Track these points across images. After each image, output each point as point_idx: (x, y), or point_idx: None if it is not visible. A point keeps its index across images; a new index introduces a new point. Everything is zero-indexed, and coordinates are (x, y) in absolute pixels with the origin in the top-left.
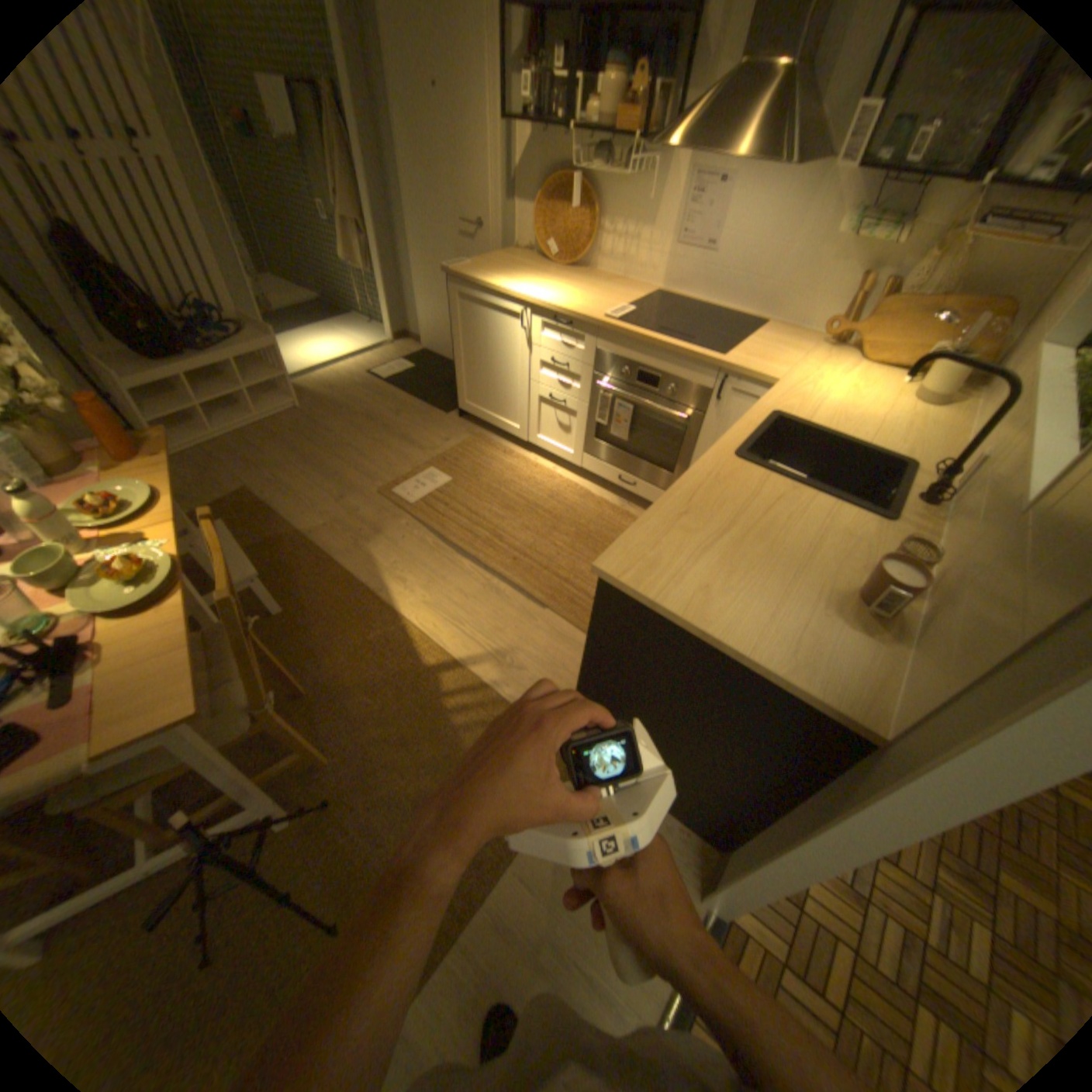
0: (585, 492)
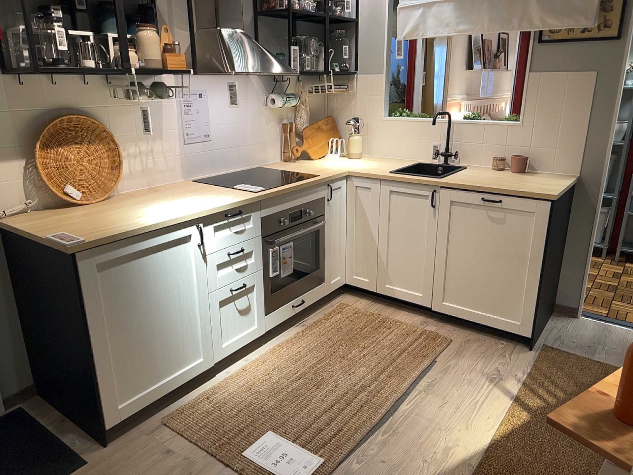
0: (288, 341)
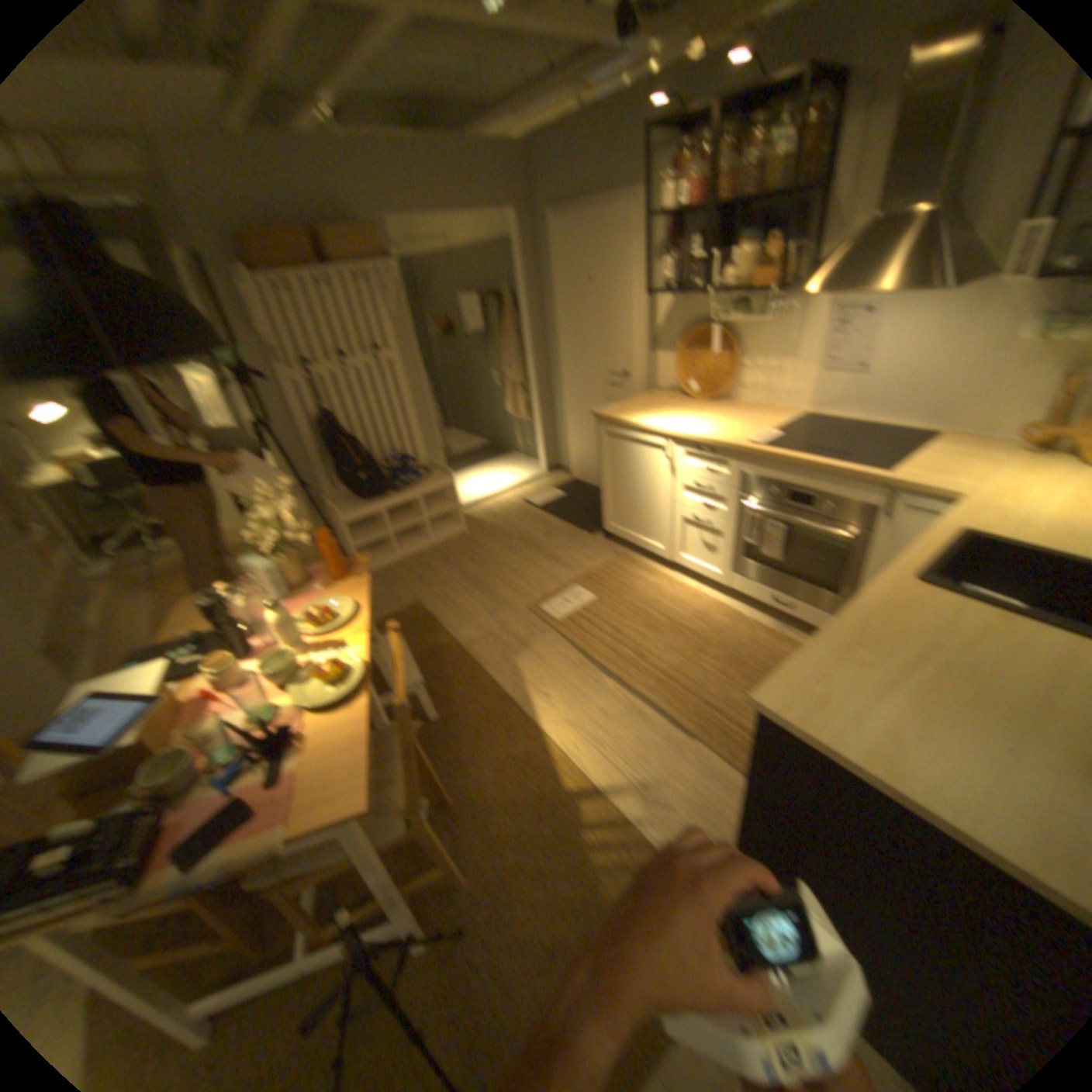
0: (737, 614)
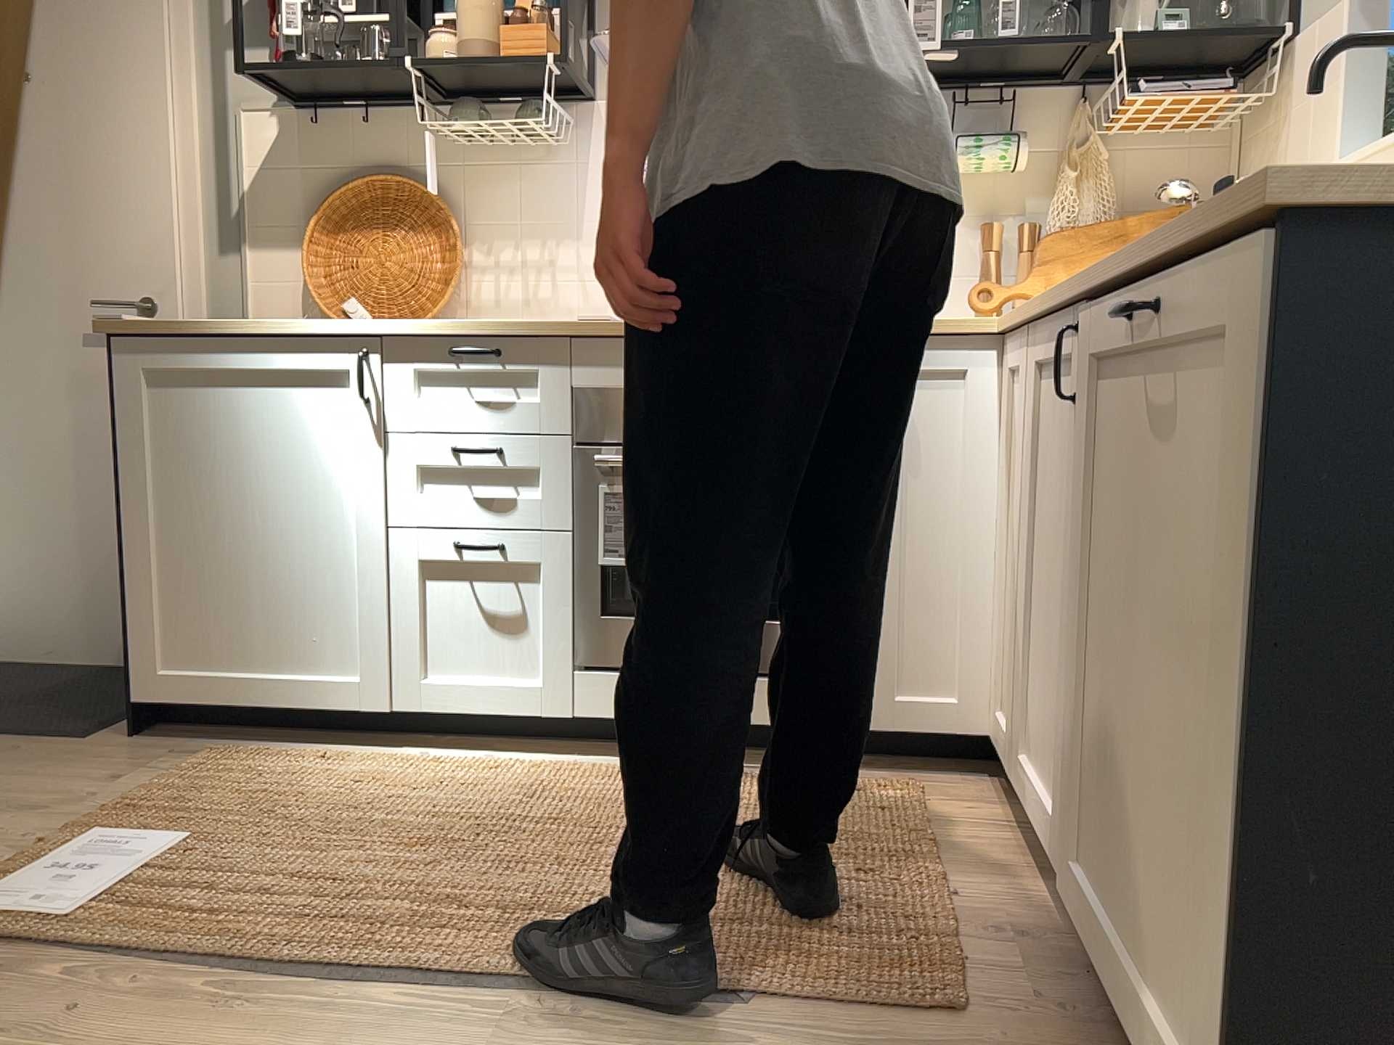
0: (614, 771)
